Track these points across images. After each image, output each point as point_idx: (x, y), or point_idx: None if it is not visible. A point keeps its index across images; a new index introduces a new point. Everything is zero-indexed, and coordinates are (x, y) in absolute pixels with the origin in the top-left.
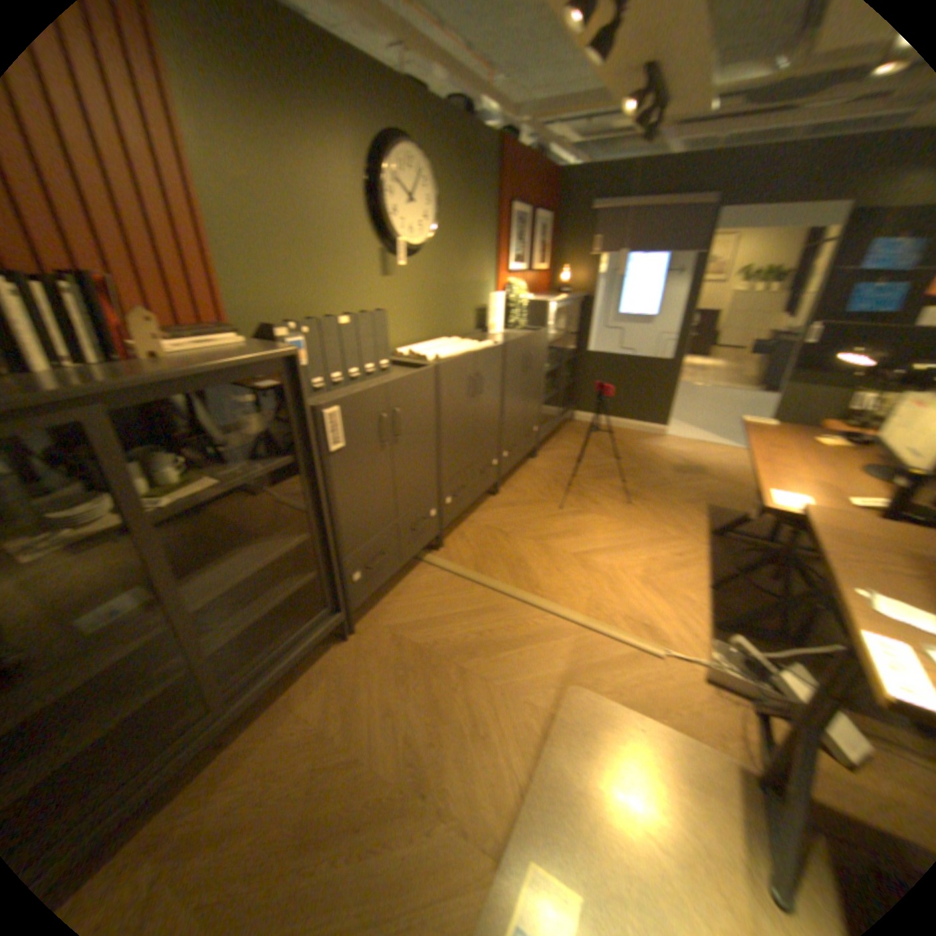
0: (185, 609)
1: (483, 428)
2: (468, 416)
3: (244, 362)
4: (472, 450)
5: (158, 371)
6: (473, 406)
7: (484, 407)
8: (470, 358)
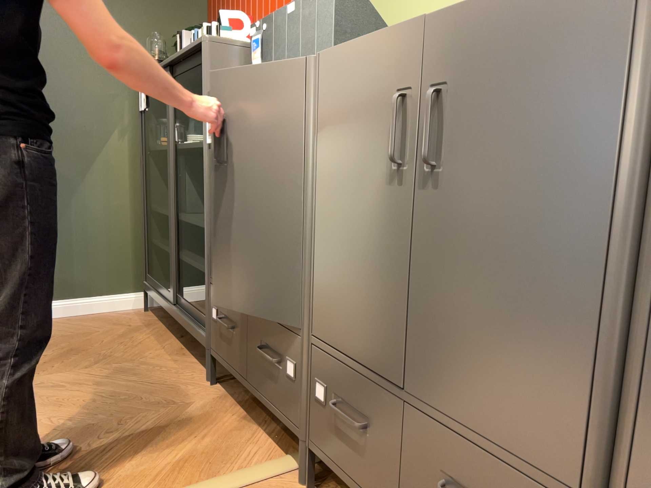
0: (182, 215)
1: (452, 306)
2: (382, 212)
3: (187, 51)
4: (393, 335)
5: (178, 58)
6: (400, 189)
7: (458, 222)
8: (398, 35)
